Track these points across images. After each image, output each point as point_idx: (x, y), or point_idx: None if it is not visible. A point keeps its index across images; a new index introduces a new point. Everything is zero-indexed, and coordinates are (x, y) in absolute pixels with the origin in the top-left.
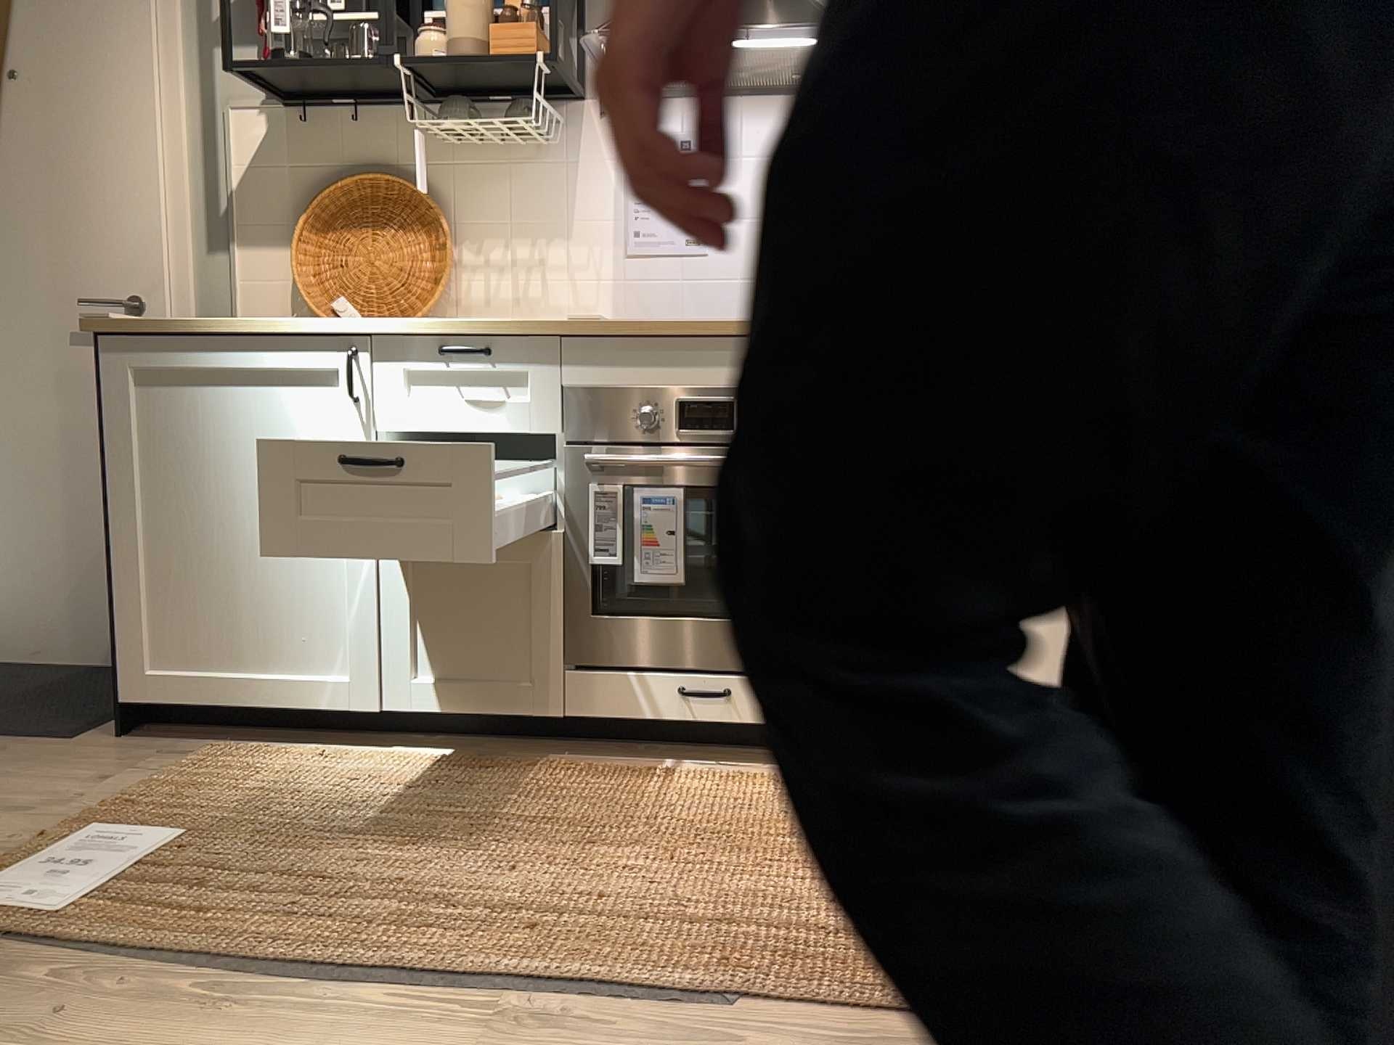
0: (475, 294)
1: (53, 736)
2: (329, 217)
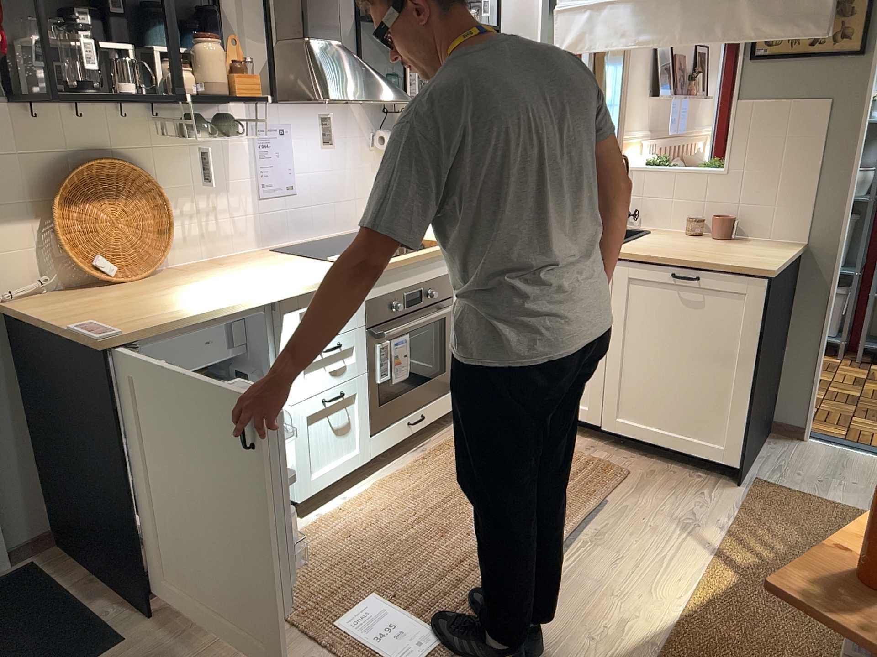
0: (178, 236)
1: (102, 648)
2: (70, 194)
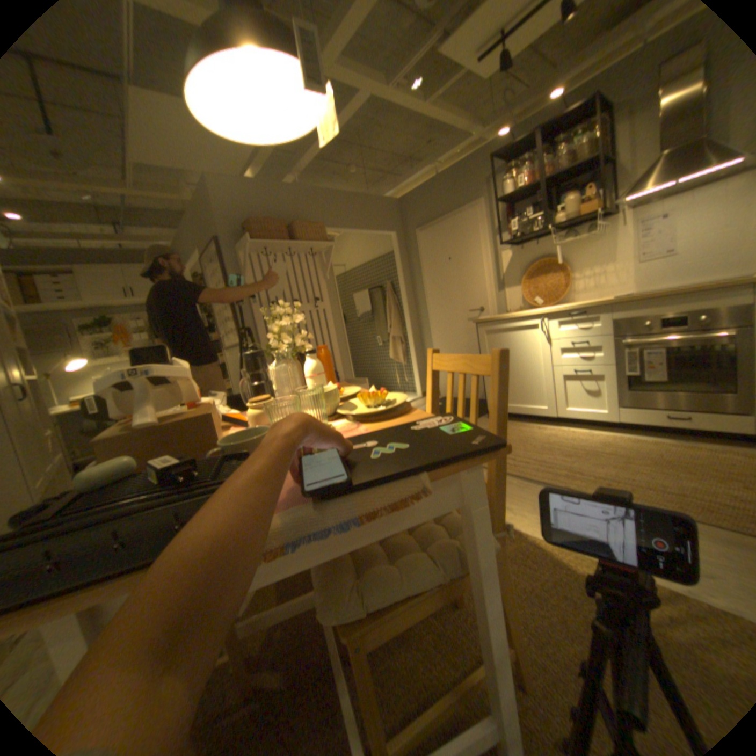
0: (580, 287)
1: None
2: (531, 274)
